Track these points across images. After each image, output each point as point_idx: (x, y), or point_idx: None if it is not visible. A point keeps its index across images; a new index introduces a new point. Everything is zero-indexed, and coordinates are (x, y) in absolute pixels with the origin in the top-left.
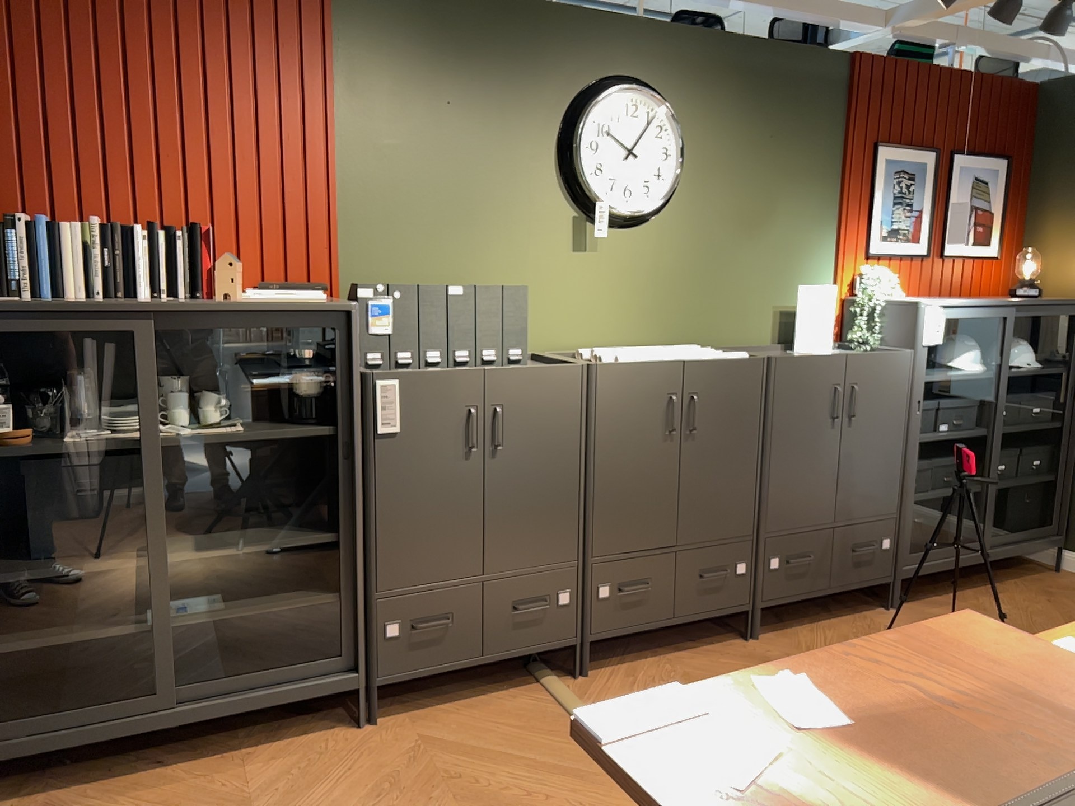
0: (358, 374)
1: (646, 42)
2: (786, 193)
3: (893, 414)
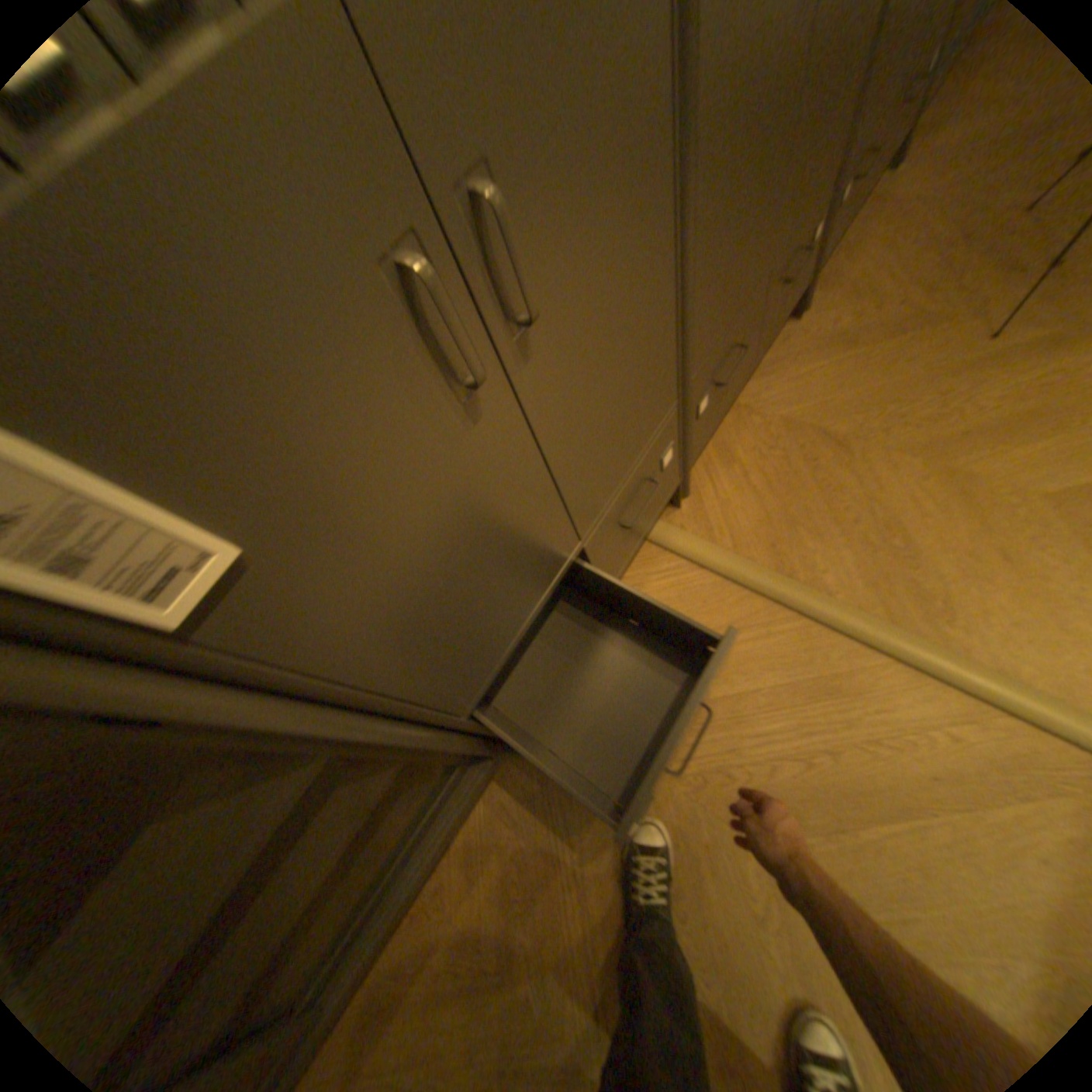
0: None
1: None
2: None
3: None
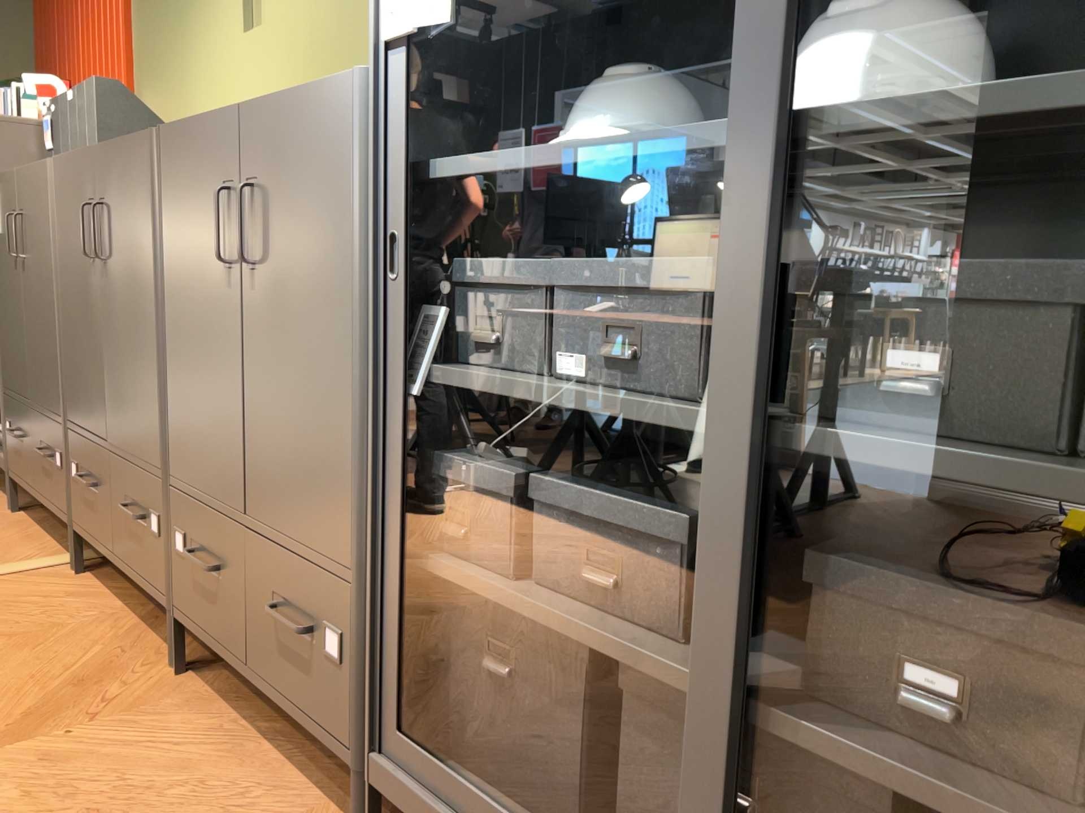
0: None
1: None
2: None
3: (323, 265)
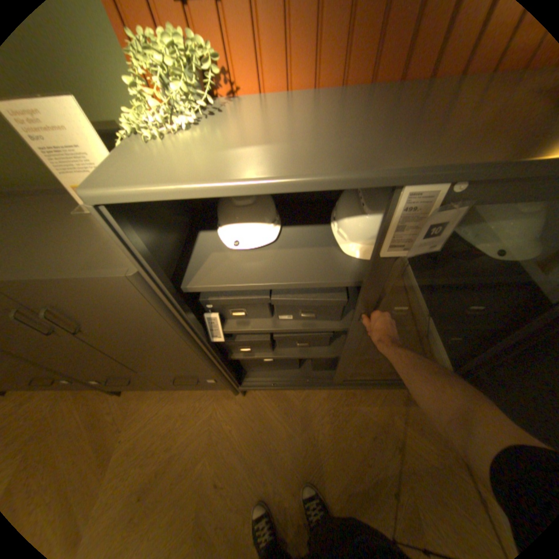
0: None
1: None
2: None
3: (147, 329)
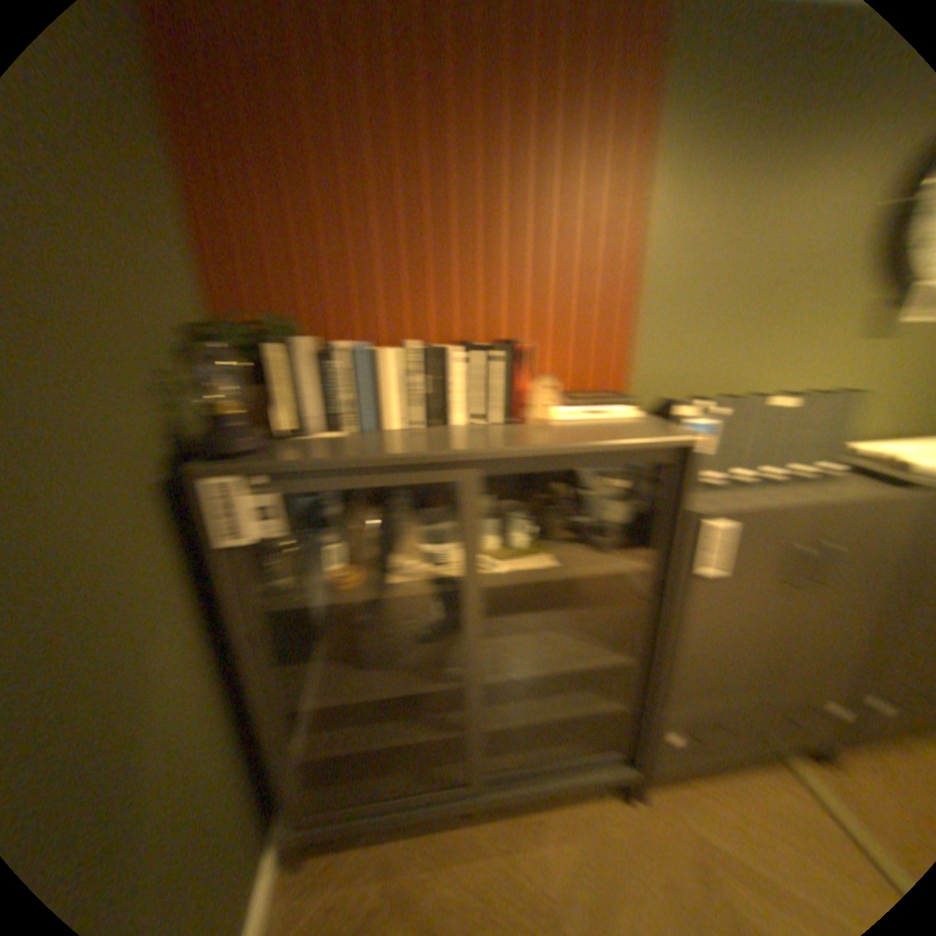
0: (689, 512)
1: None
2: None
3: None
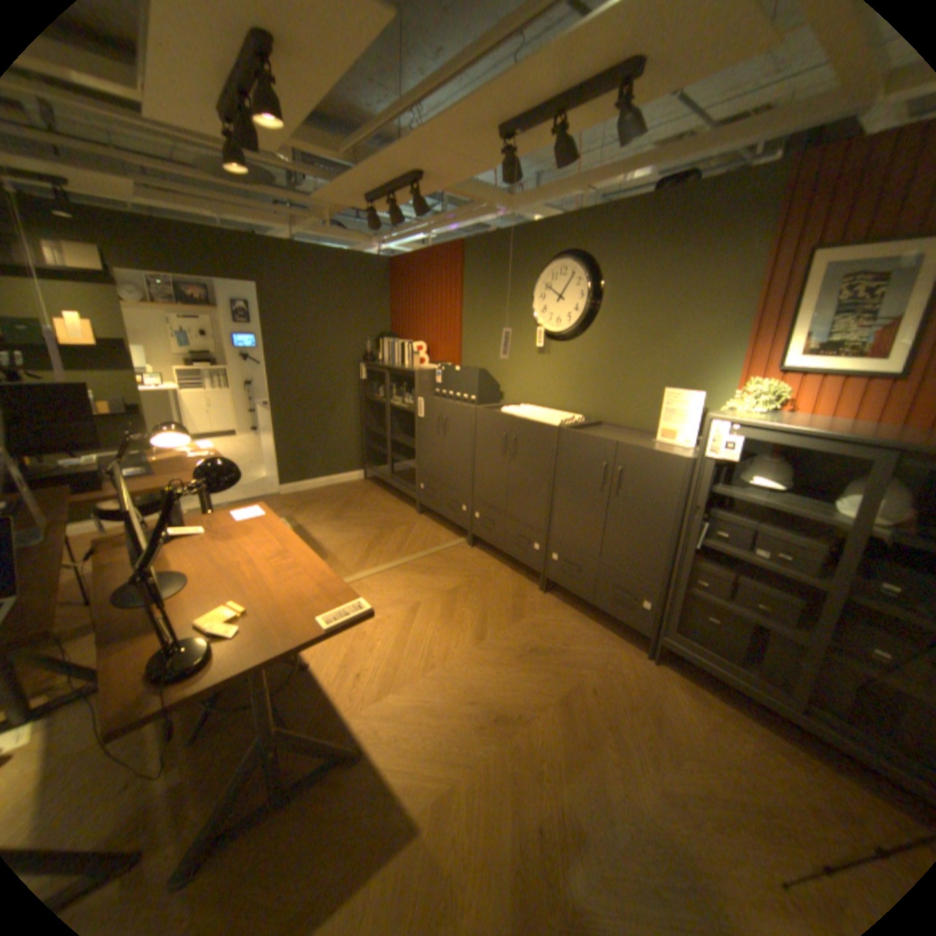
0: (420, 395)
1: (584, 223)
2: (690, 311)
3: (661, 504)
